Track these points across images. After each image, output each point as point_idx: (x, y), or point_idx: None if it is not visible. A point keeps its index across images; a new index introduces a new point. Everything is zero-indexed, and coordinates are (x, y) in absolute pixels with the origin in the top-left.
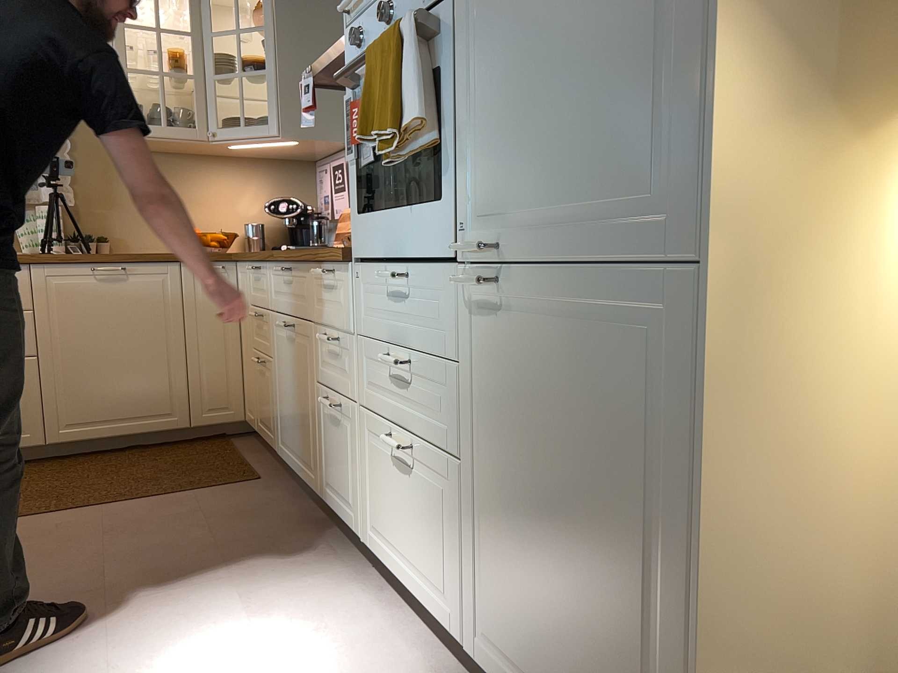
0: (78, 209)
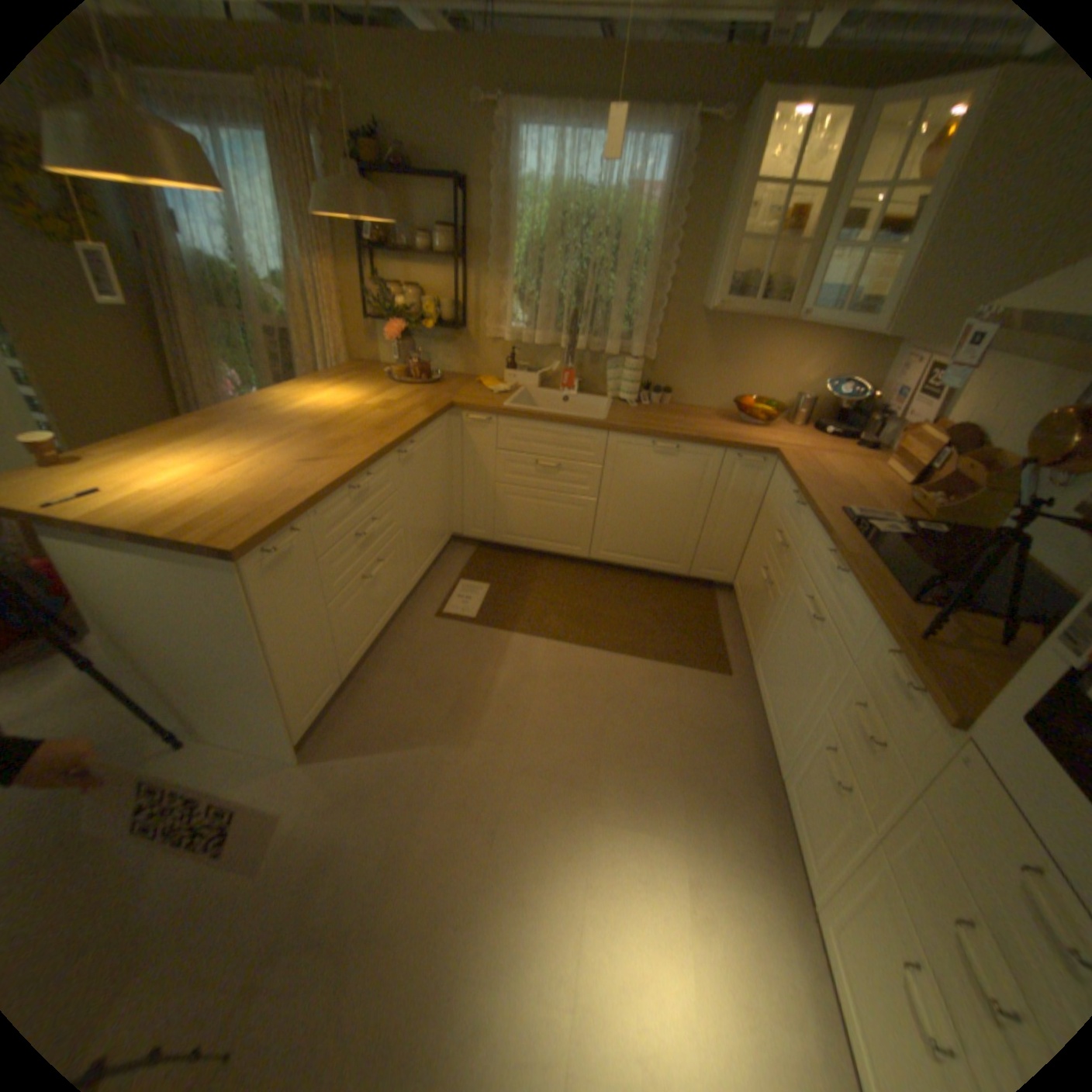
0: (656, 360)
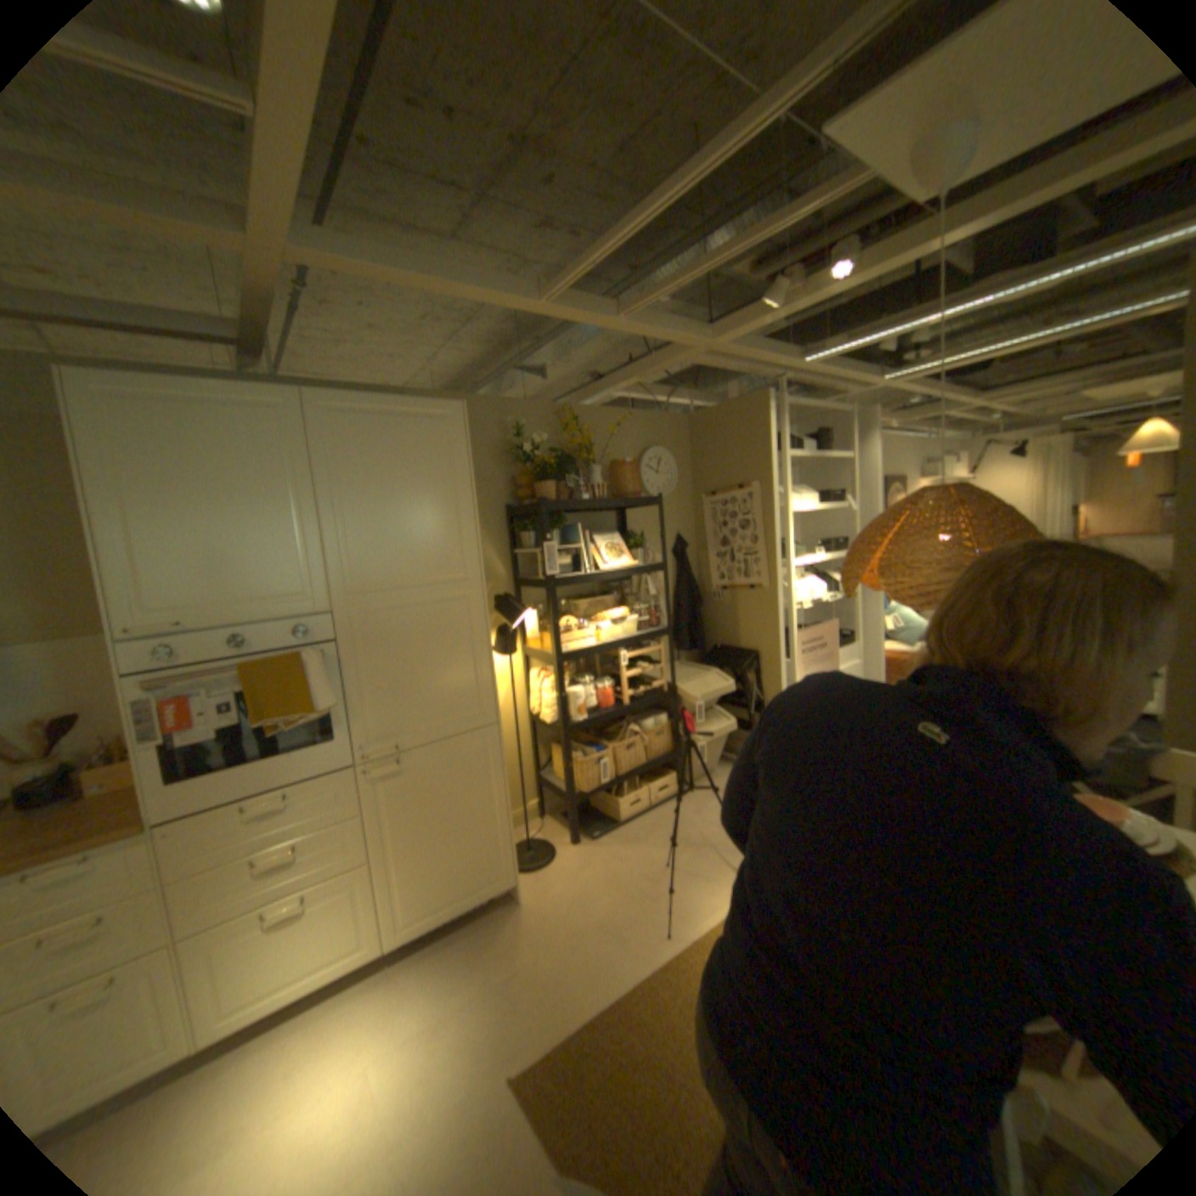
0: None
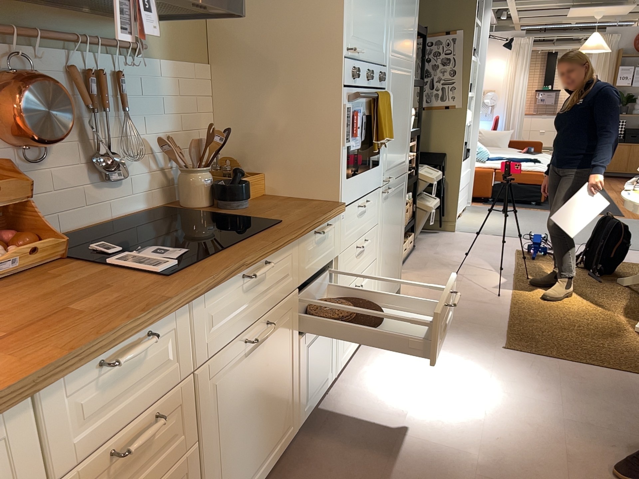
0: None
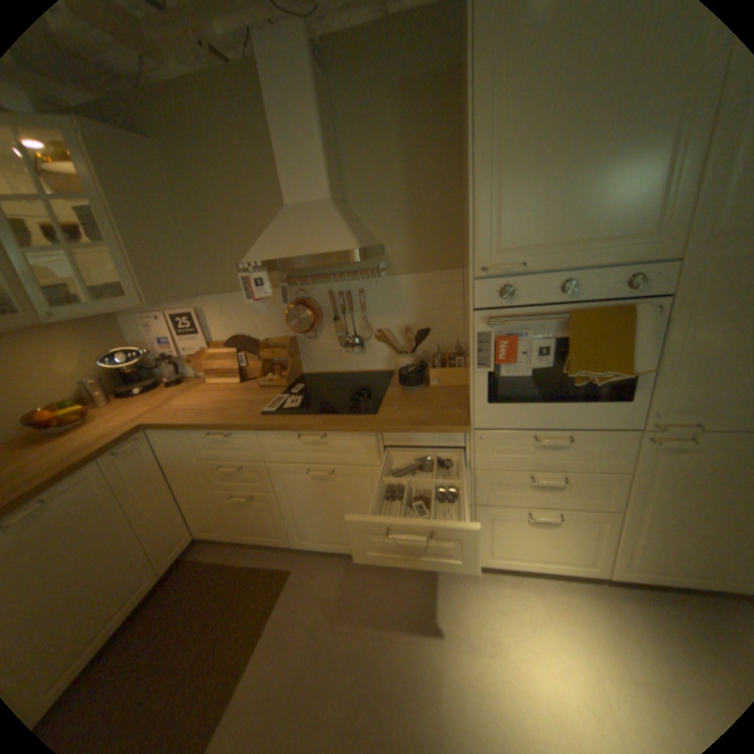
0: None
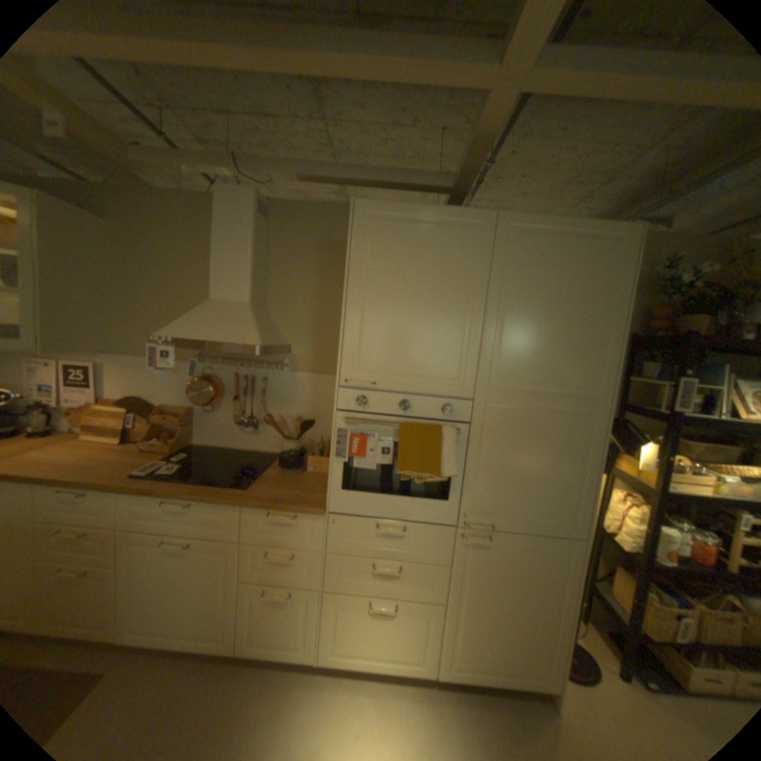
0: None
